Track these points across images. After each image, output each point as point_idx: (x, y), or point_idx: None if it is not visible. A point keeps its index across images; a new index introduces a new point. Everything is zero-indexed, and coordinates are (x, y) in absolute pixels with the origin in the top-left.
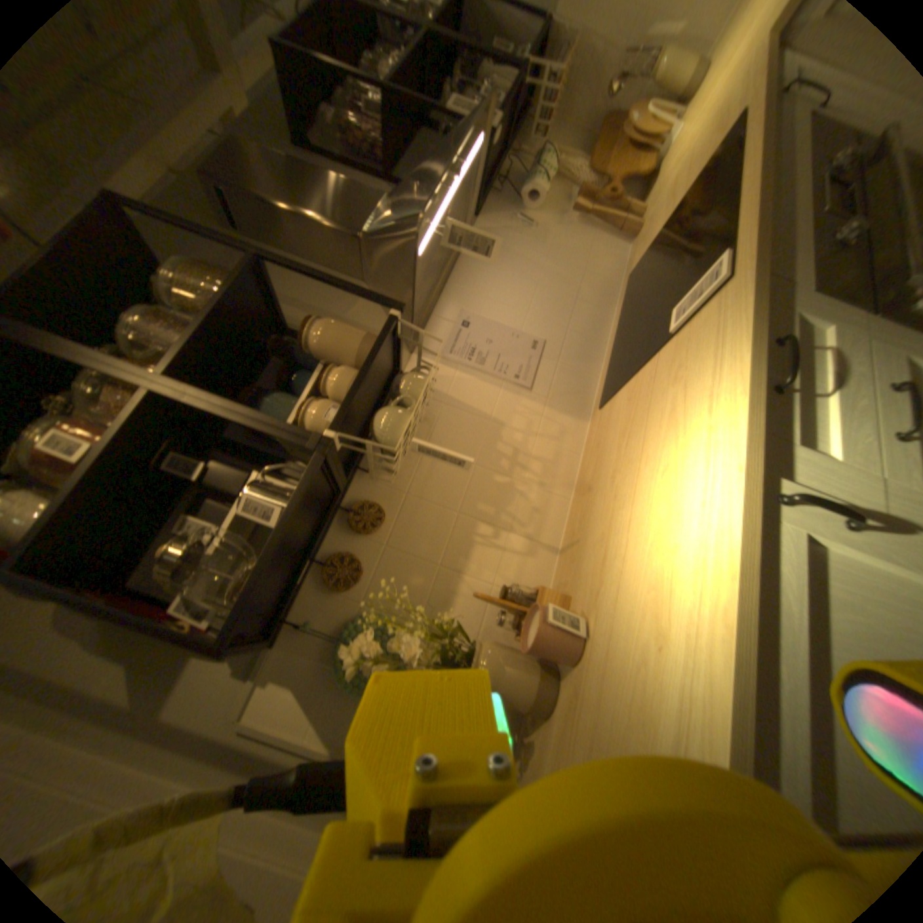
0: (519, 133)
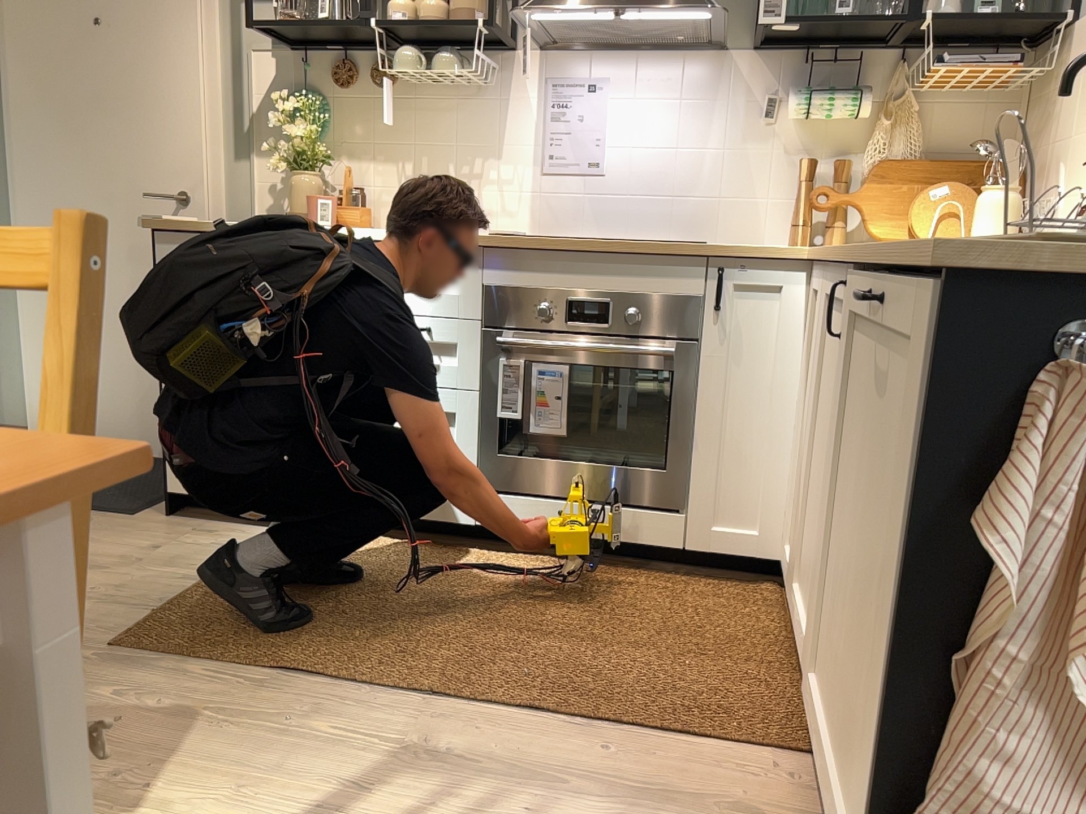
0: (946, 50)
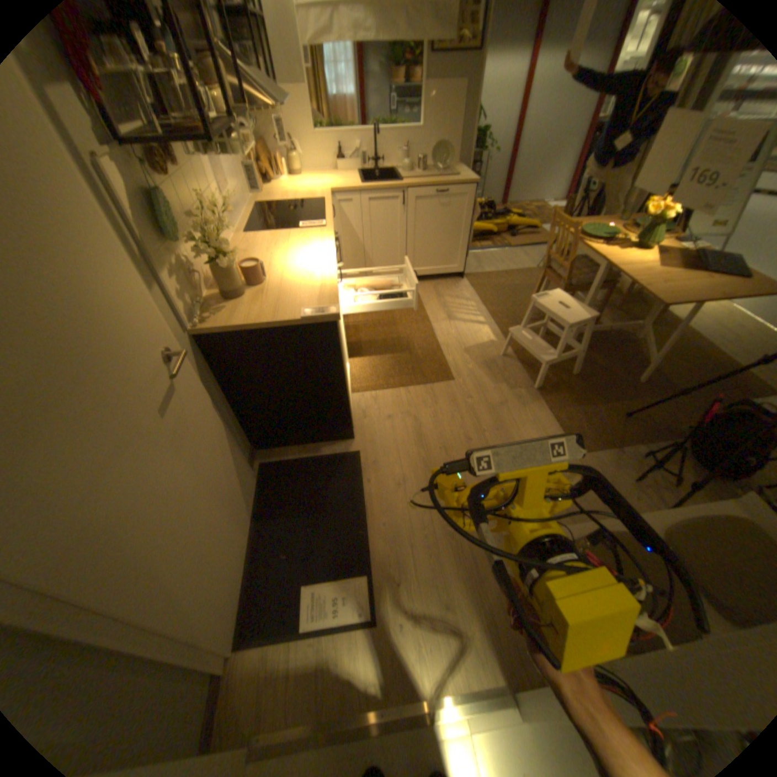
0: None
